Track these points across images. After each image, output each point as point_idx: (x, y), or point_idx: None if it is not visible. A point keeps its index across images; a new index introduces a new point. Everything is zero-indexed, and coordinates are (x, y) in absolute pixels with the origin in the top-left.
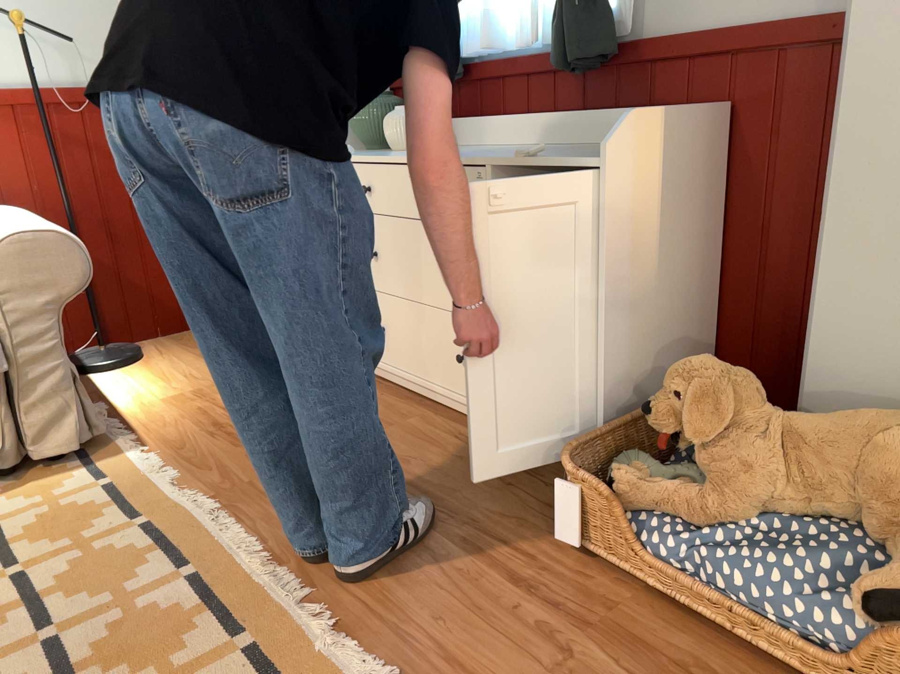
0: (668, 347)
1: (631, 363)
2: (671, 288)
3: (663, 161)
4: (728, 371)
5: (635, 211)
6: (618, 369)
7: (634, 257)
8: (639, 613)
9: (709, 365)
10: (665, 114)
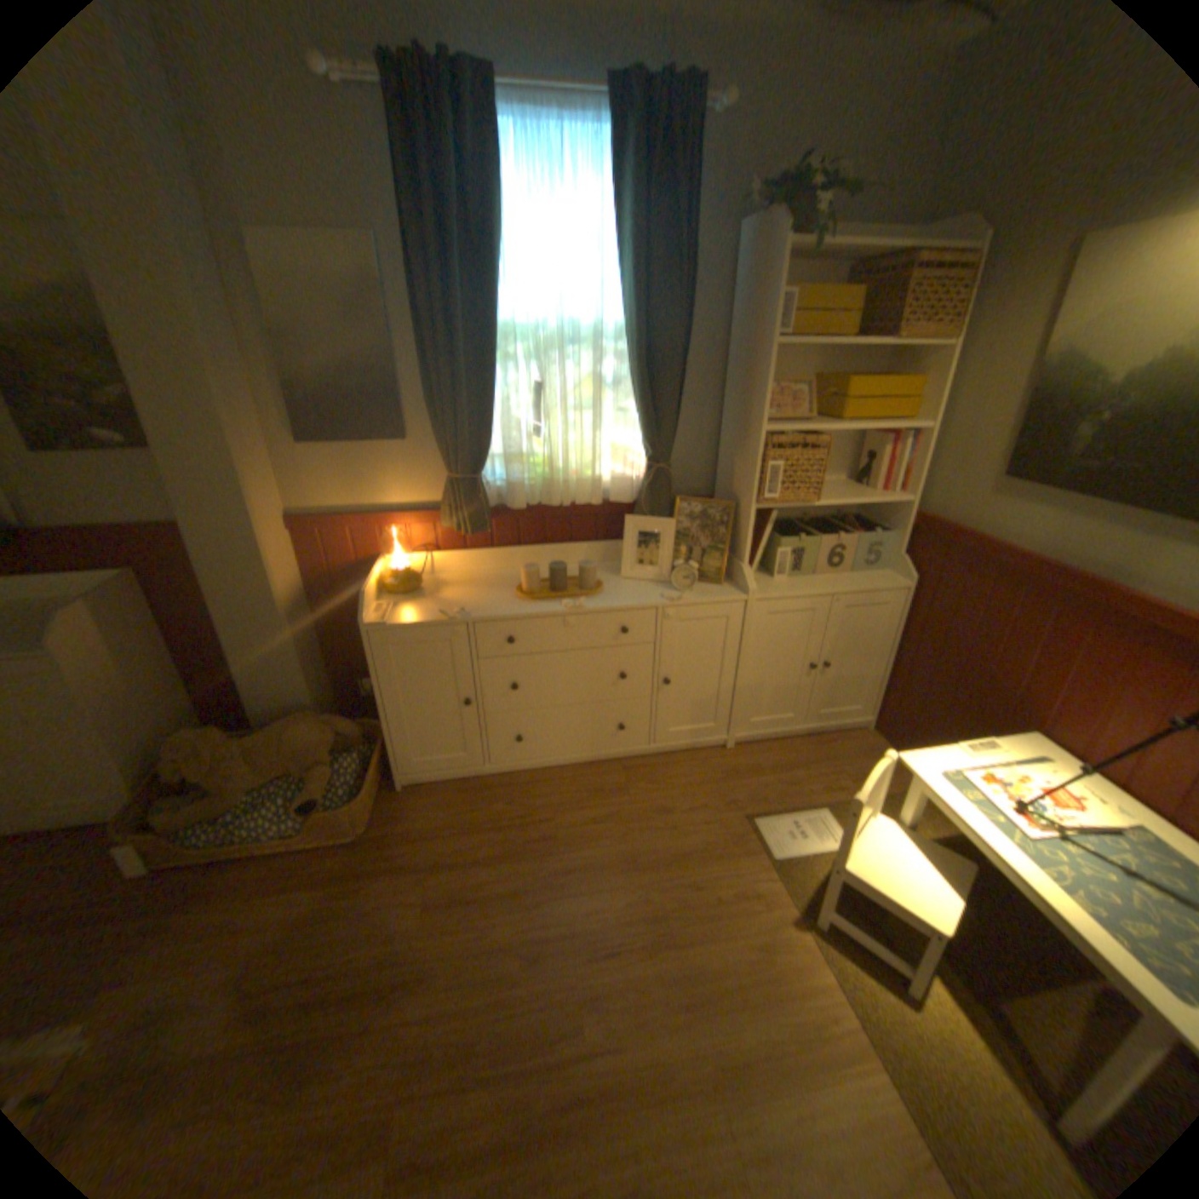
0: (156, 722)
1: (133, 748)
2: (141, 690)
3: (98, 627)
4: (198, 736)
5: (91, 667)
6: (124, 758)
7: (104, 691)
8: (199, 883)
9: (185, 739)
10: (85, 601)
